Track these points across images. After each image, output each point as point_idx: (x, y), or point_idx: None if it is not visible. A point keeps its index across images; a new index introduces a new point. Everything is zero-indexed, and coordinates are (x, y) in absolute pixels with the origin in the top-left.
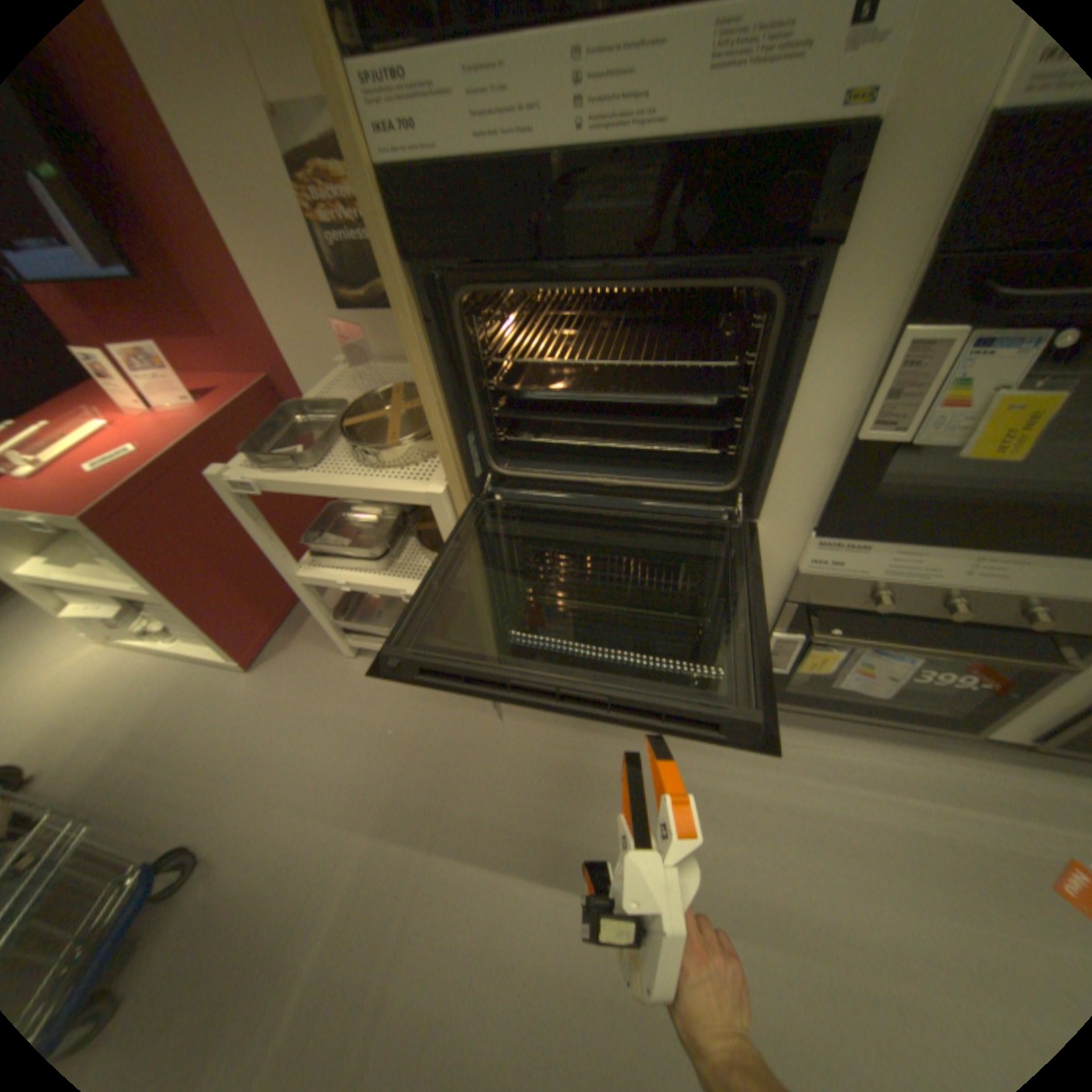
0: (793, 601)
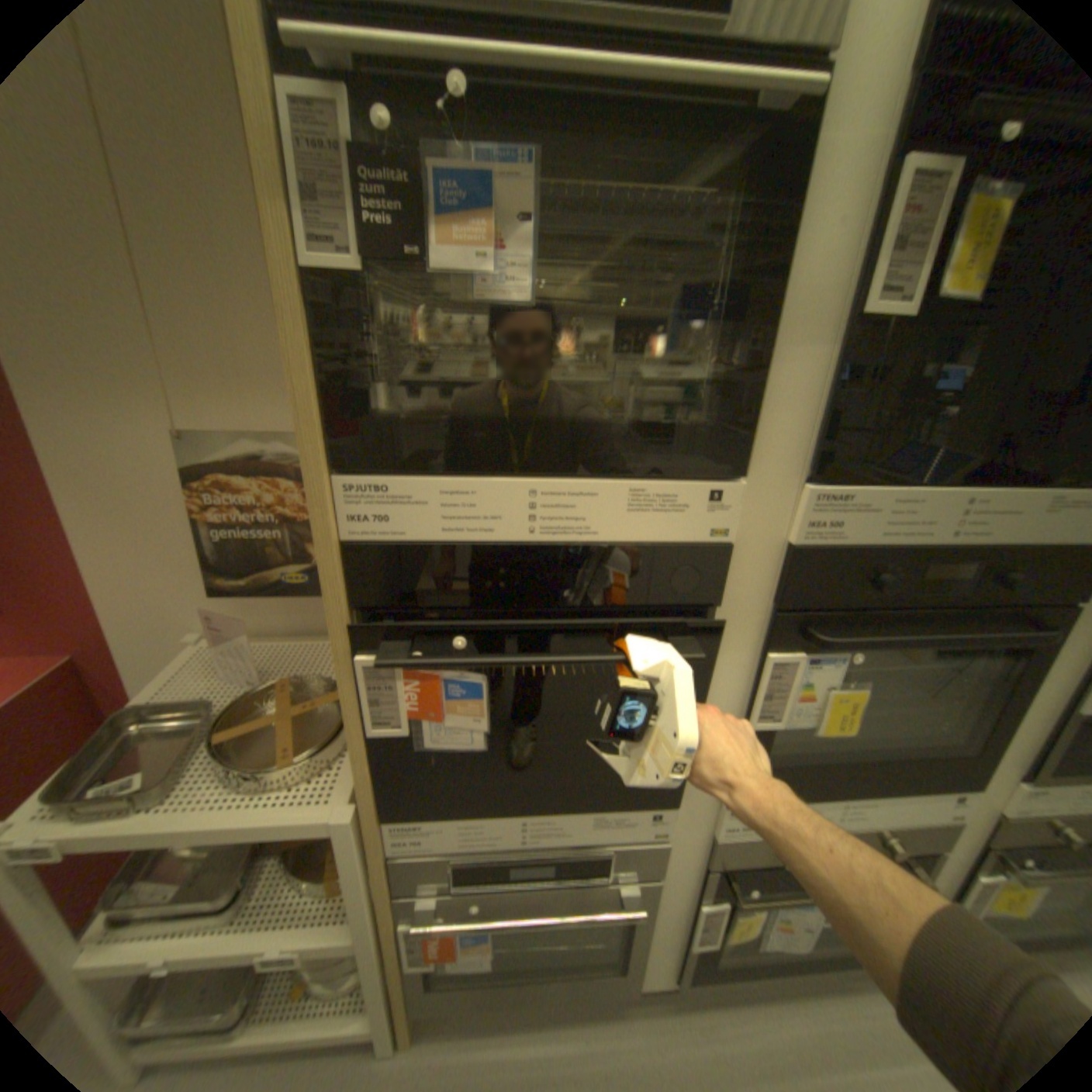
0: (715, 872)
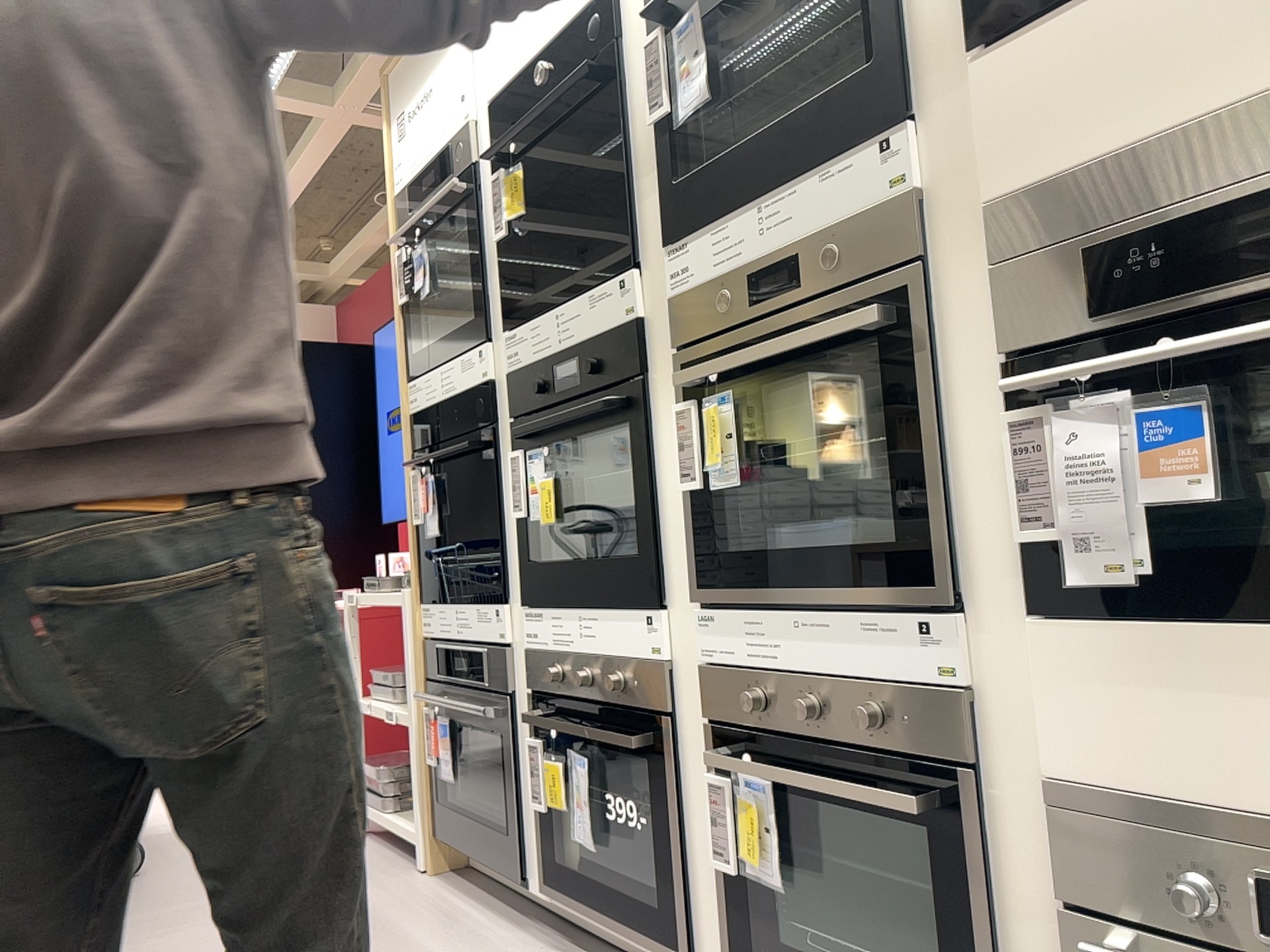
0: (527, 691)
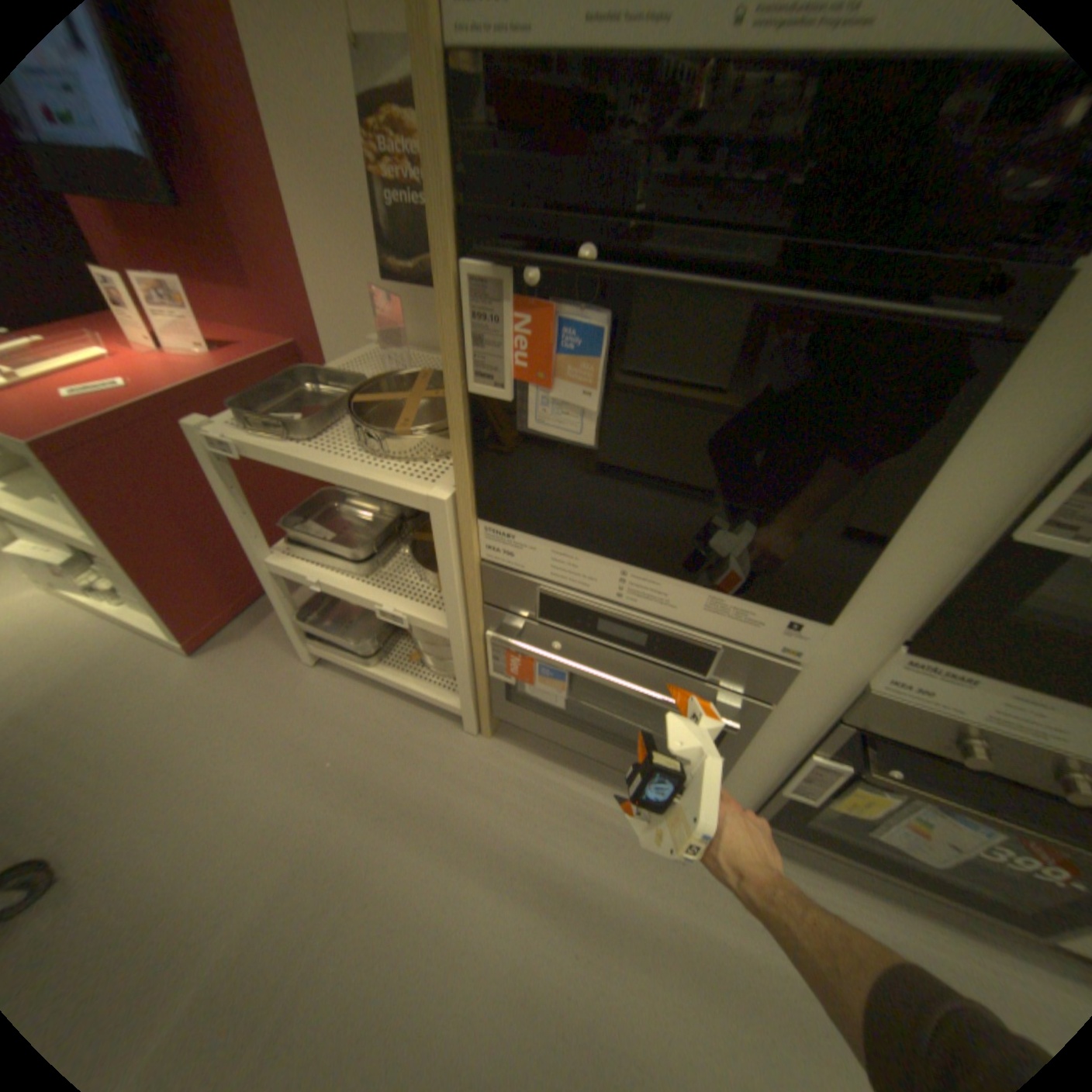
0: (853, 723)
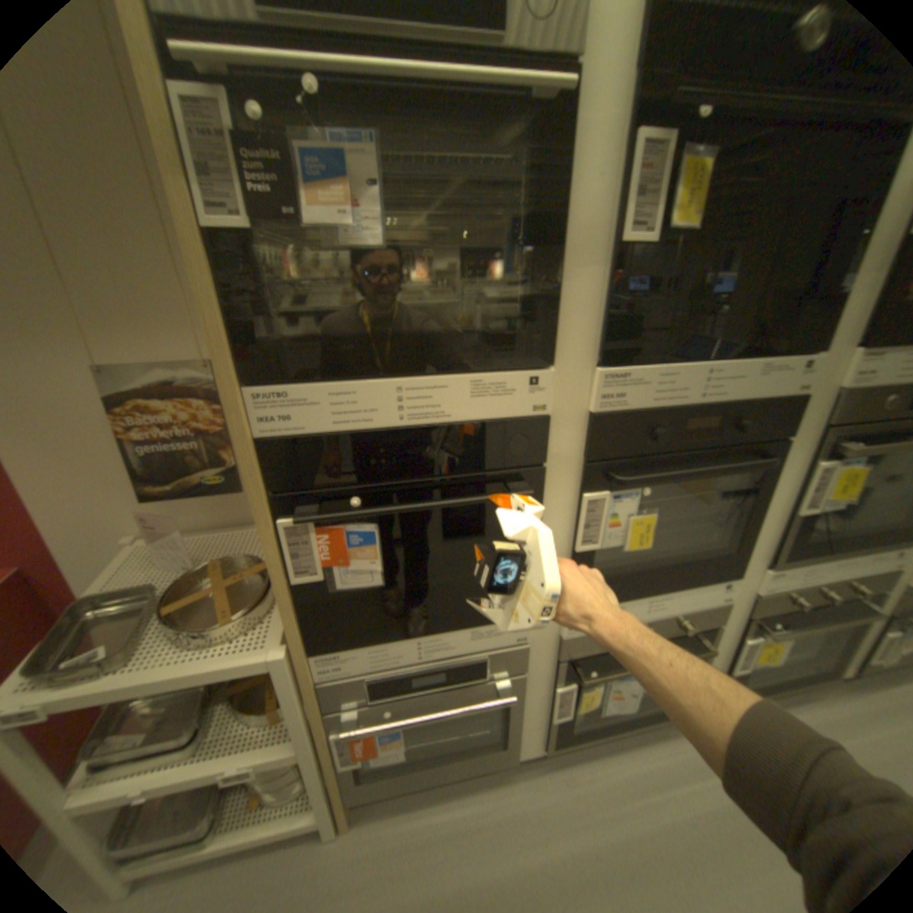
0: (563, 662)
